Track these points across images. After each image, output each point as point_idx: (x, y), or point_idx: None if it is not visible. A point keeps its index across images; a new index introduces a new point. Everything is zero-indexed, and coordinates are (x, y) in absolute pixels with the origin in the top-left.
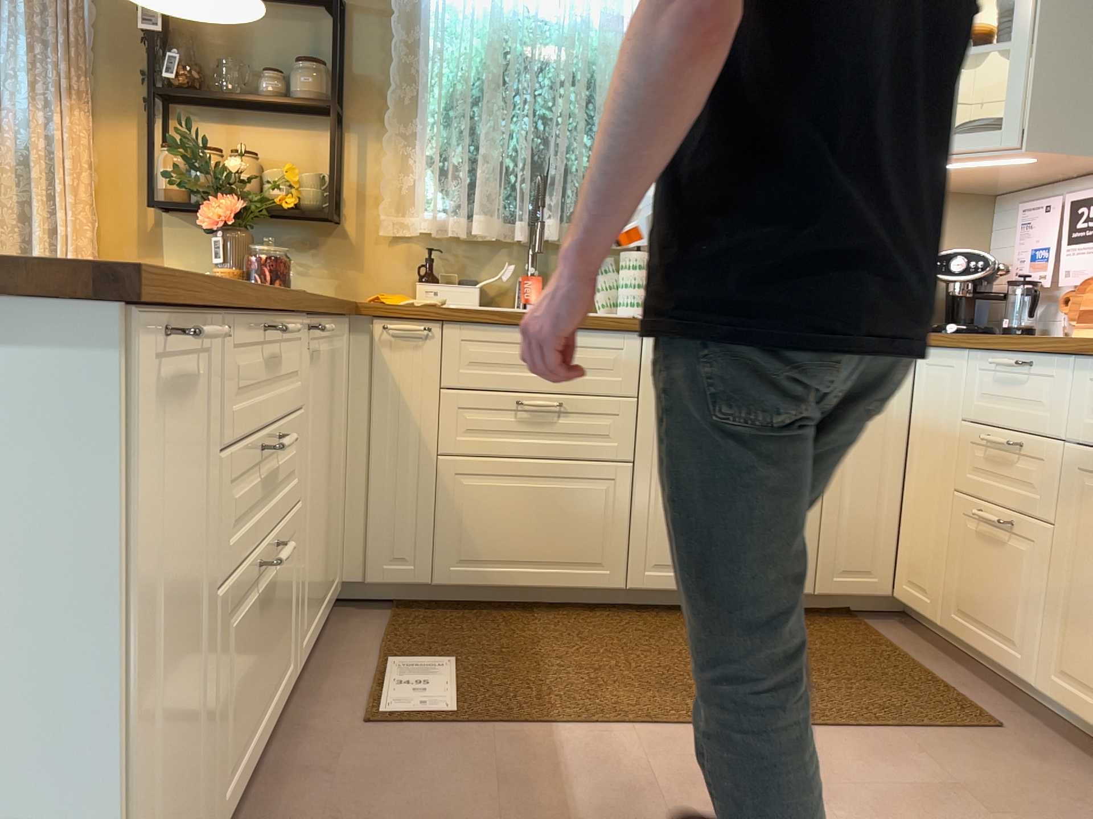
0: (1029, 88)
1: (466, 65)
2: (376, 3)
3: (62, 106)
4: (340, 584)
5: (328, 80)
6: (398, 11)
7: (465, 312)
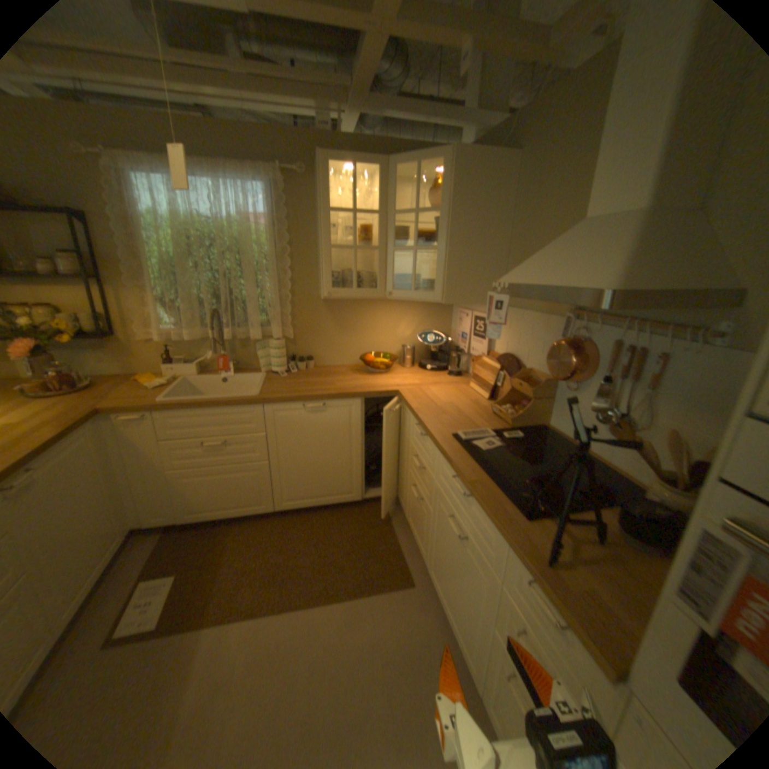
0: (446, 271)
1: (164, 246)
2: (101, 209)
3: None
4: (127, 531)
5: (76, 261)
6: (112, 217)
7: (161, 405)
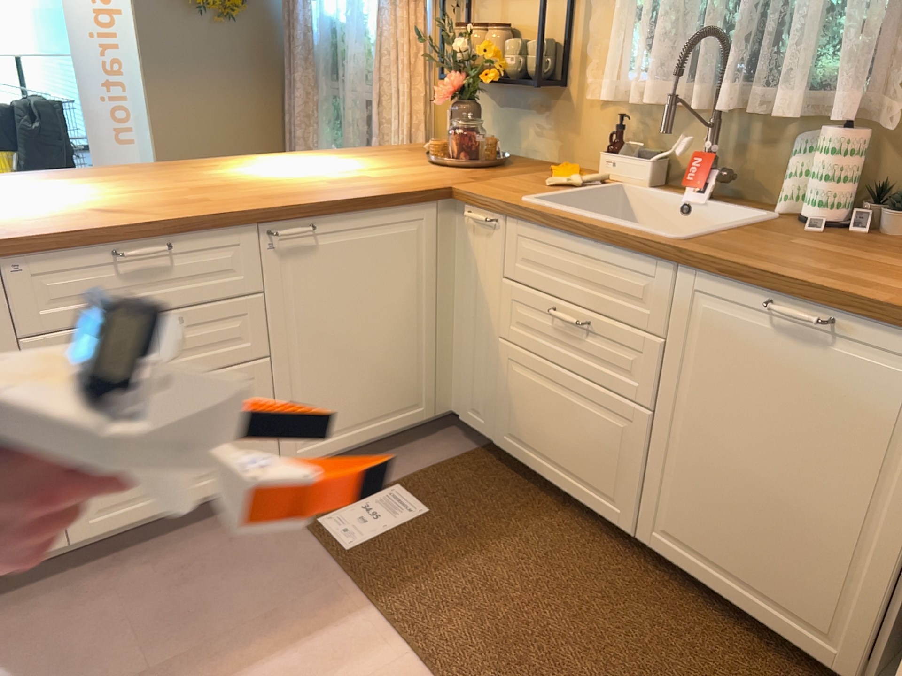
0: None
1: None
2: None
3: (402, 1)
4: (444, 411)
5: None
6: None
7: (518, 209)
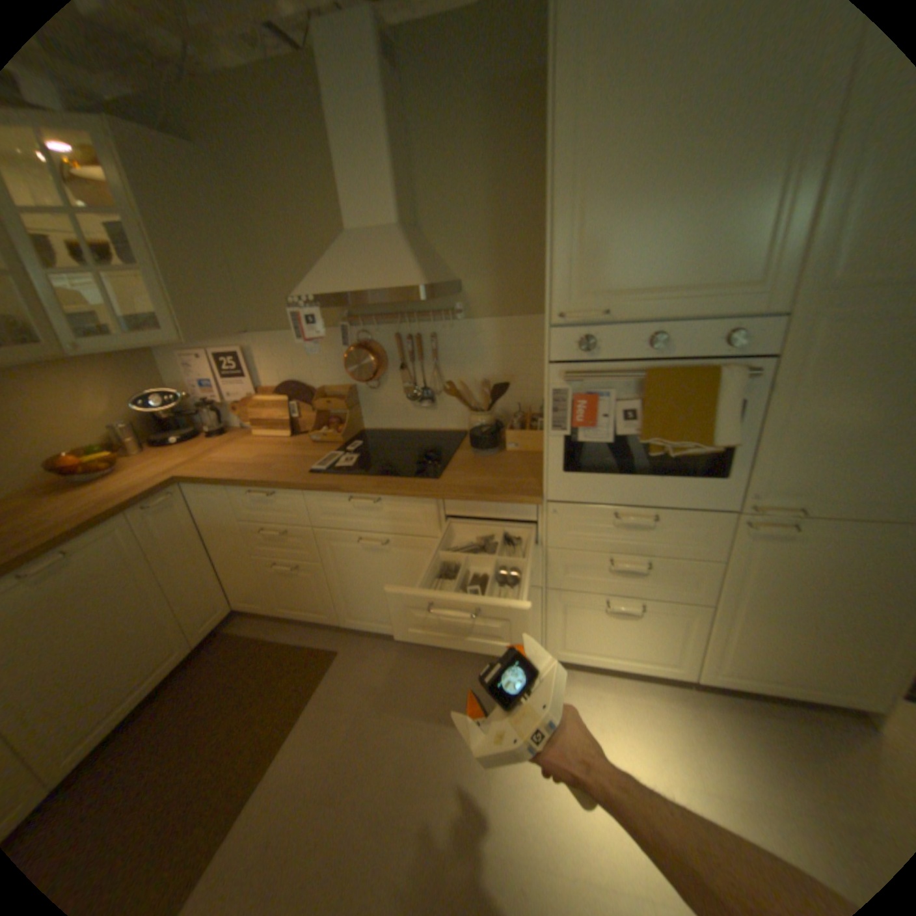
0: (167, 299)
1: None
2: None
3: None
4: None
5: None
6: None
7: None
